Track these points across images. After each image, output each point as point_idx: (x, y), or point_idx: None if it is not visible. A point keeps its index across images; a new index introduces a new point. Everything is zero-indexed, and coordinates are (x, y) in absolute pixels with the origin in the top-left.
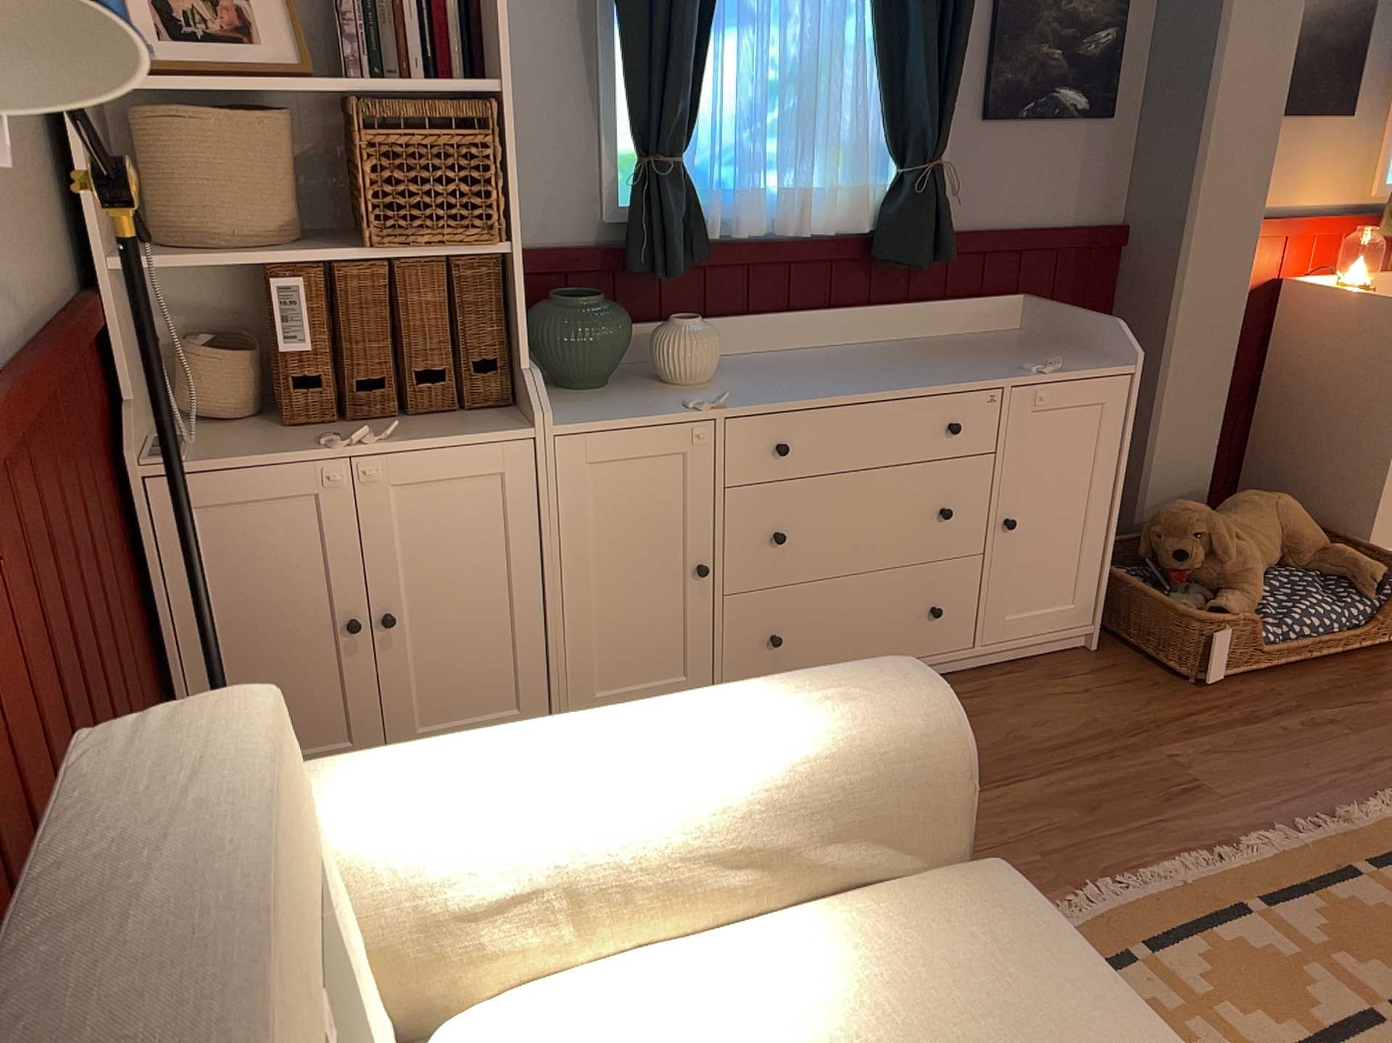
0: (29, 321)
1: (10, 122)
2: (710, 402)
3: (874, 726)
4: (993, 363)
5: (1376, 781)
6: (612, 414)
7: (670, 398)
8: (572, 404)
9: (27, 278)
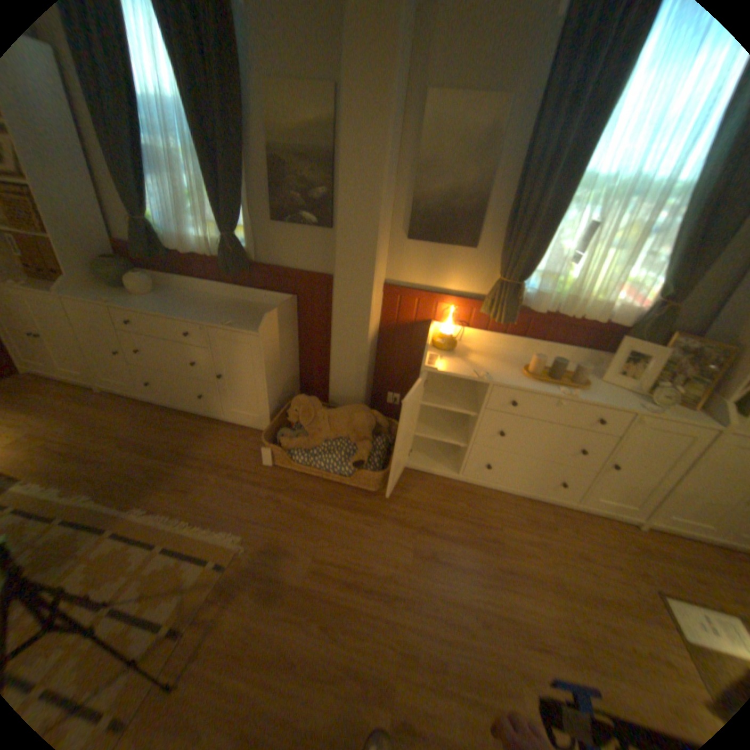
0: None
1: None
2: (110, 301)
3: None
4: (227, 317)
5: (238, 529)
6: (82, 296)
7: (111, 297)
8: (89, 291)
9: None
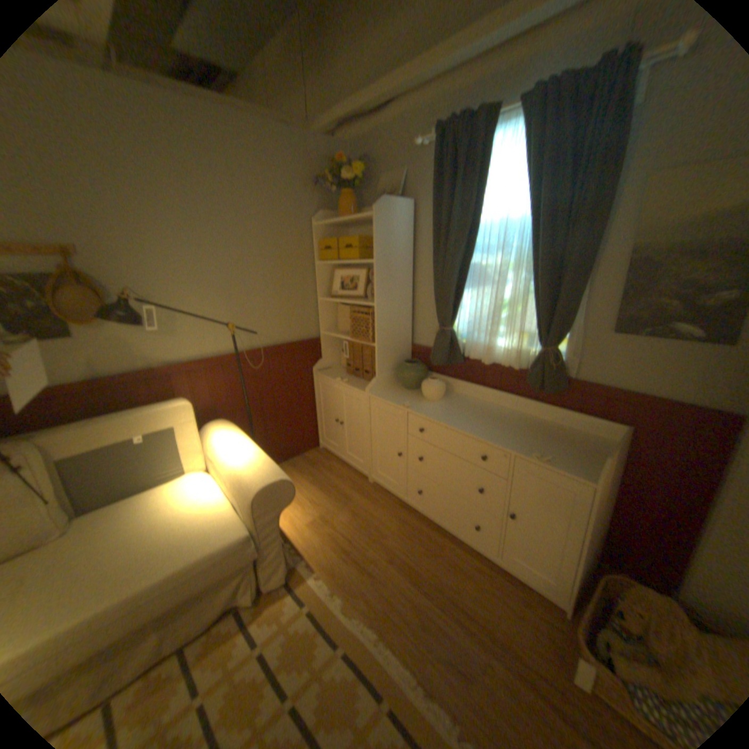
0: (280, 340)
1: (294, 306)
2: (411, 405)
3: (248, 480)
4: (537, 445)
5: None
6: (387, 397)
7: (410, 400)
8: (391, 391)
9: (285, 333)
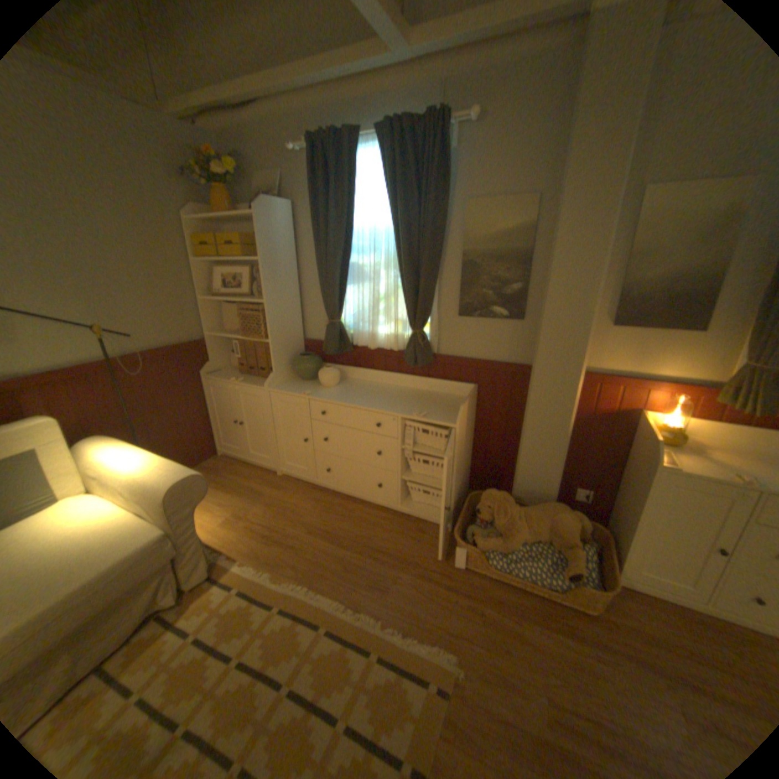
0: (158, 344)
1: (170, 306)
2: (311, 393)
3: (153, 482)
4: (416, 407)
5: (448, 644)
6: (287, 389)
7: (309, 389)
8: (290, 384)
9: (163, 336)
